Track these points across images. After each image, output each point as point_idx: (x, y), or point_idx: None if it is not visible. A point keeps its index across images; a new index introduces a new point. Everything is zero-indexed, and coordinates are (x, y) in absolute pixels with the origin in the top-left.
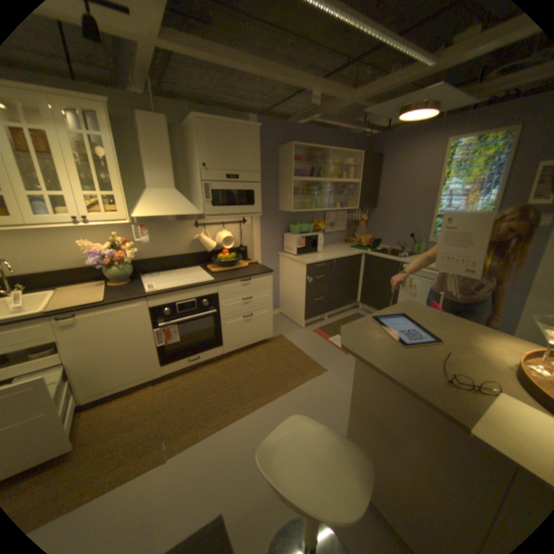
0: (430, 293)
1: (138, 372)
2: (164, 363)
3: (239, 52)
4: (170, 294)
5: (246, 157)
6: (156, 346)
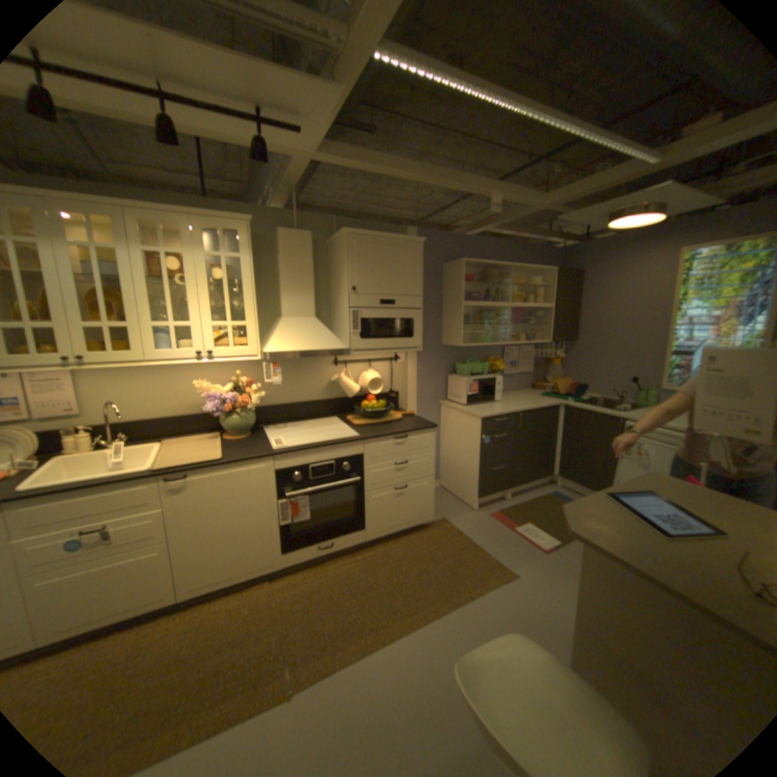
0: (674, 466)
1: (253, 561)
2: (287, 550)
3: (406, 160)
4: (303, 454)
5: (405, 278)
6: (279, 524)
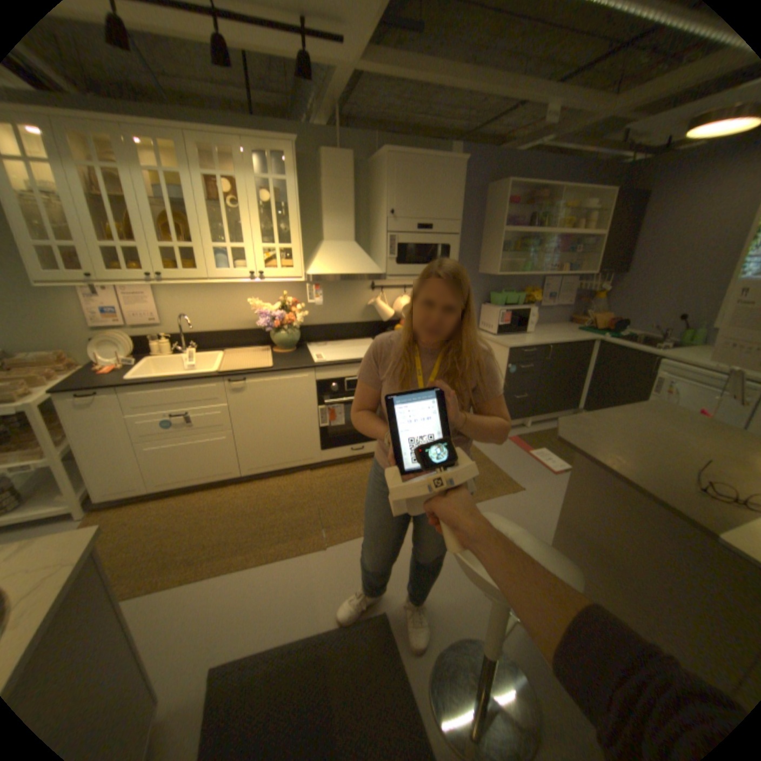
0: (703, 406)
1: (298, 452)
2: (325, 447)
3: (453, 63)
4: (340, 368)
5: (444, 201)
6: (319, 426)
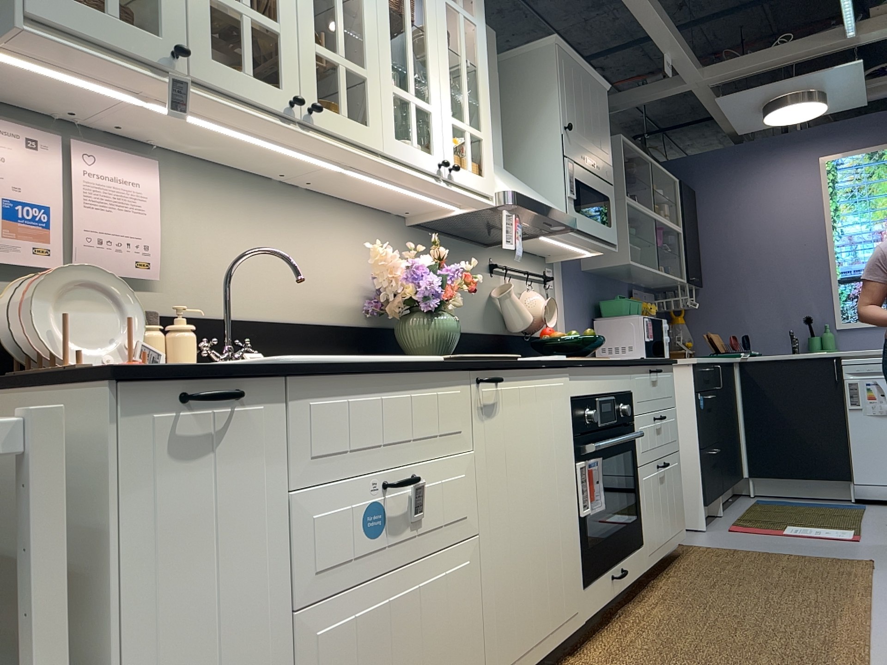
0: None
1: (560, 597)
2: (587, 576)
3: None
4: (591, 373)
5: (601, 135)
6: (577, 516)
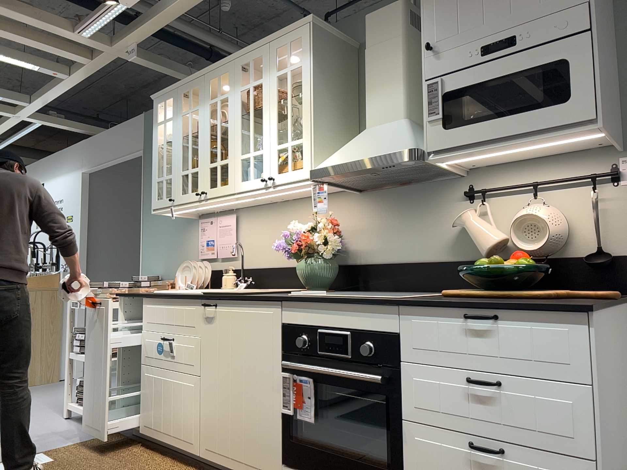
0: None
1: (254, 449)
2: (288, 460)
3: None
4: (311, 307)
5: None
6: (282, 411)
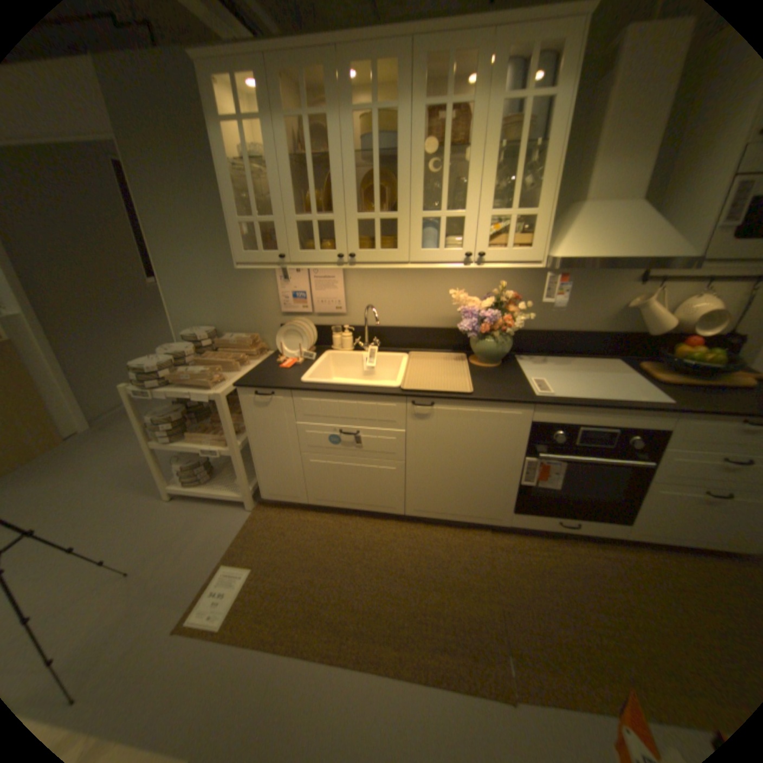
0: None
1: (481, 508)
2: (521, 511)
3: None
4: (576, 410)
5: None
6: (520, 482)
